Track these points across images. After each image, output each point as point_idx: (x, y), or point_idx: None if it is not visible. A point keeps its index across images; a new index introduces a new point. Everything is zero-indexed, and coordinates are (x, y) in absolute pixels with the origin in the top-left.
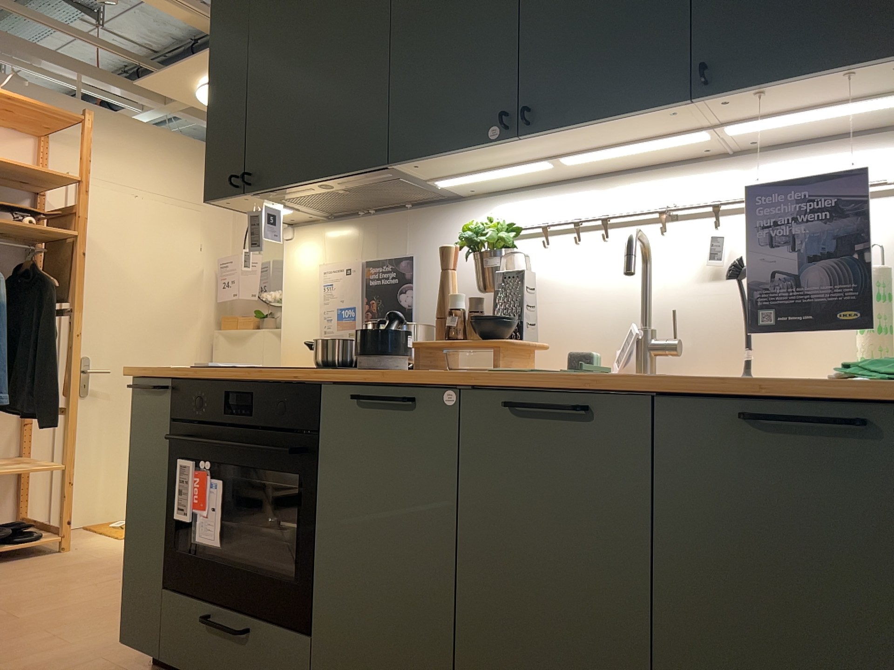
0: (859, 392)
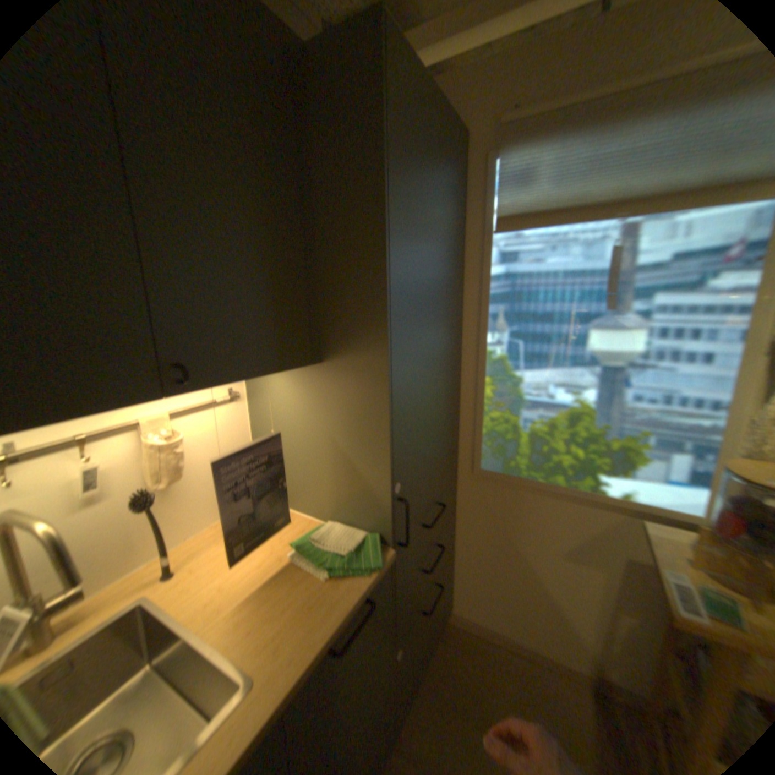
0: (360, 588)
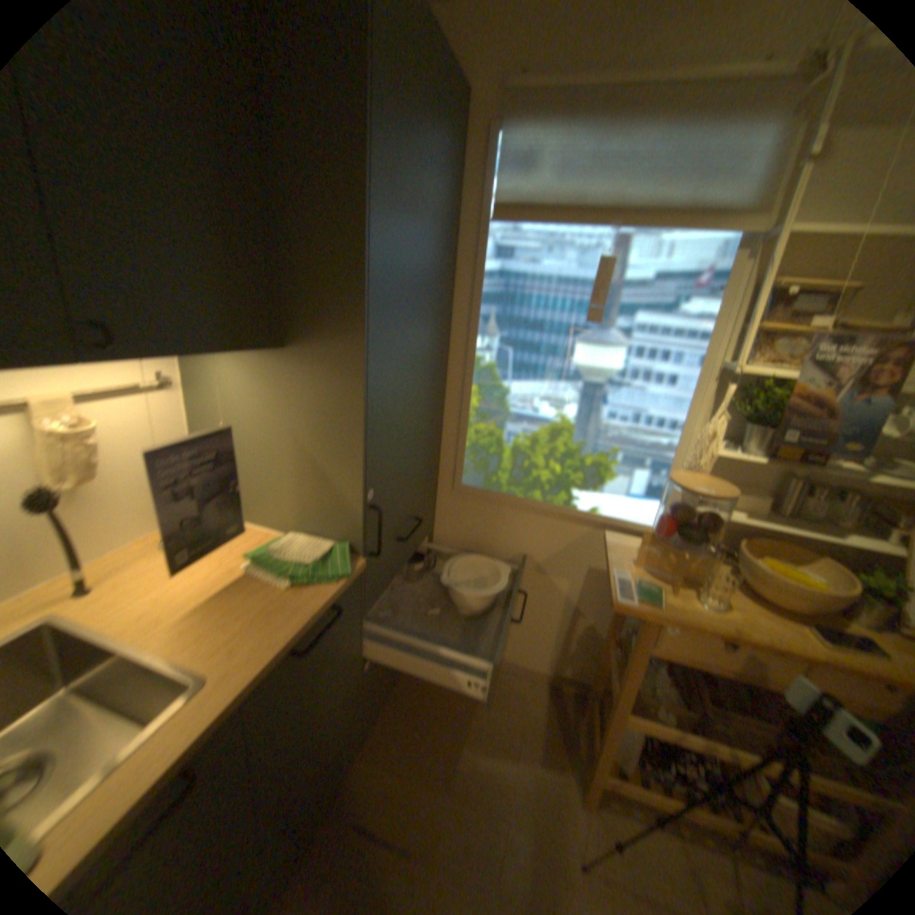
0: (326, 598)
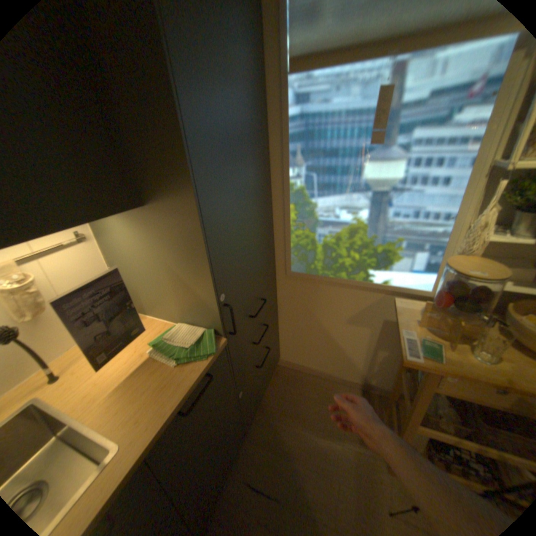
0: (200, 369)
